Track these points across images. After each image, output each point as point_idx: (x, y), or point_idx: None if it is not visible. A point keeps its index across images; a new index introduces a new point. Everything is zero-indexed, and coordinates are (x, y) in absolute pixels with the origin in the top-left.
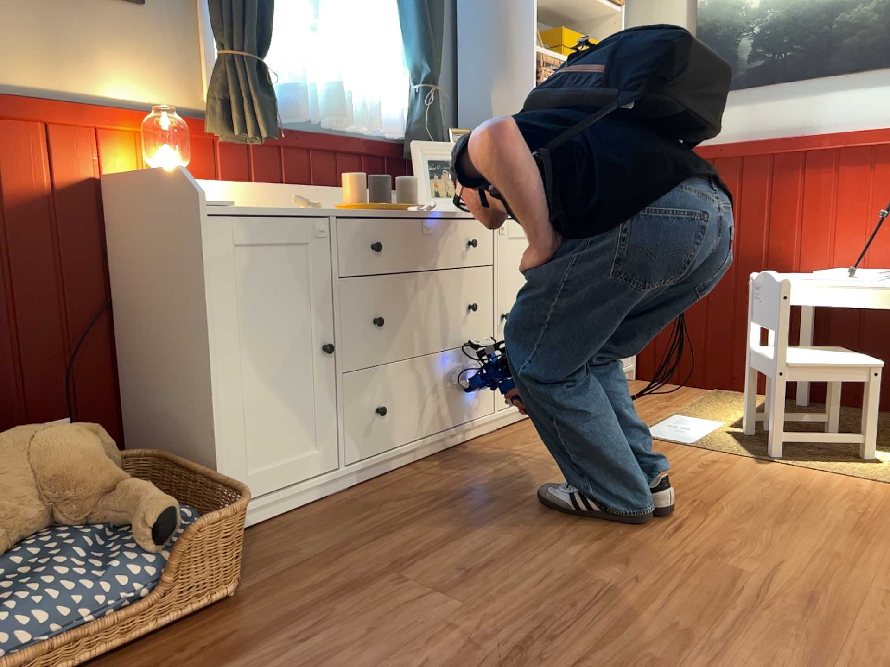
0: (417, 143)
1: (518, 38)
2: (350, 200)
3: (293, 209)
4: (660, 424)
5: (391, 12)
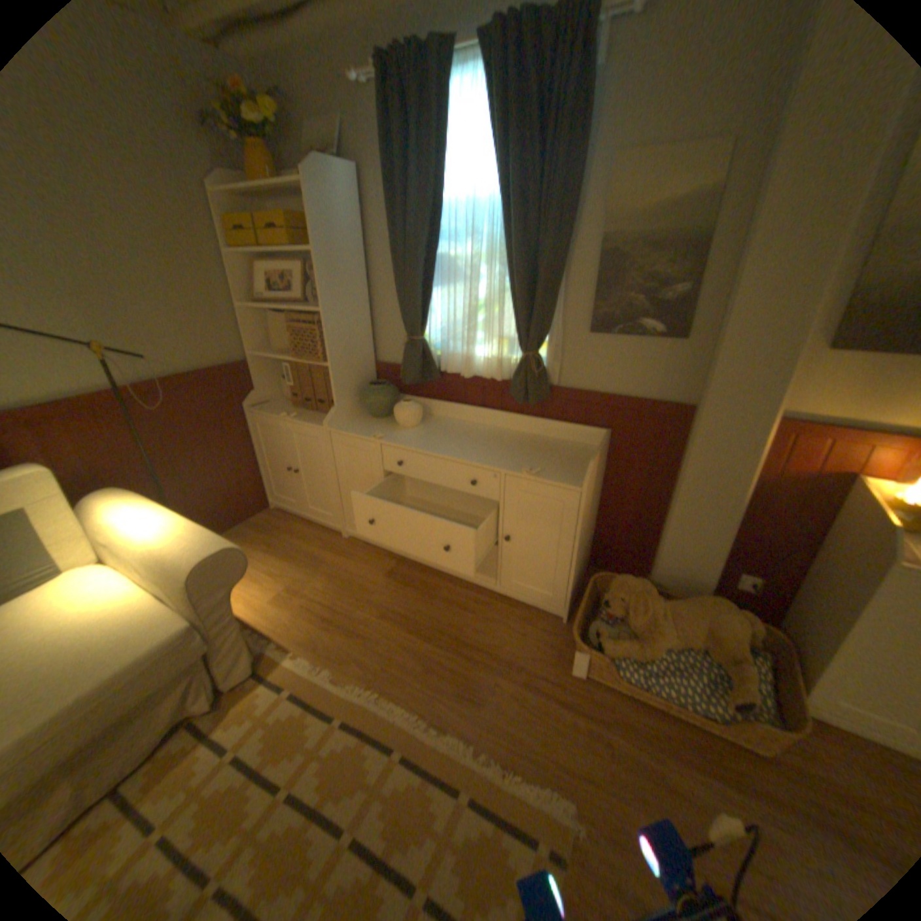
0: None
1: None
2: None
3: None
4: None
5: None
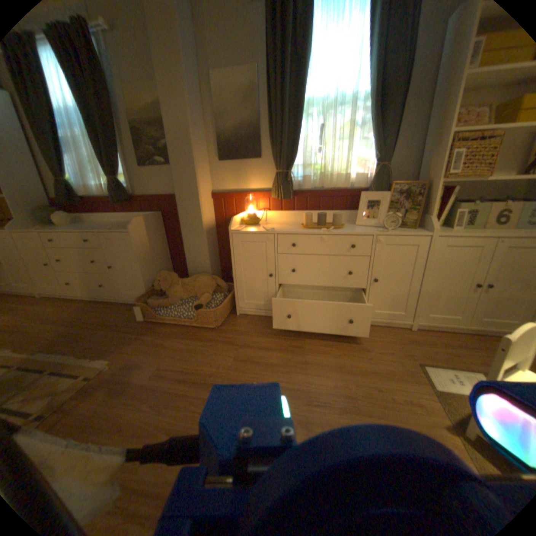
0: (370, 191)
1: (447, 124)
2: (304, 223)
3: (267, 229)
4: (452, 371)
5: (368, 128)
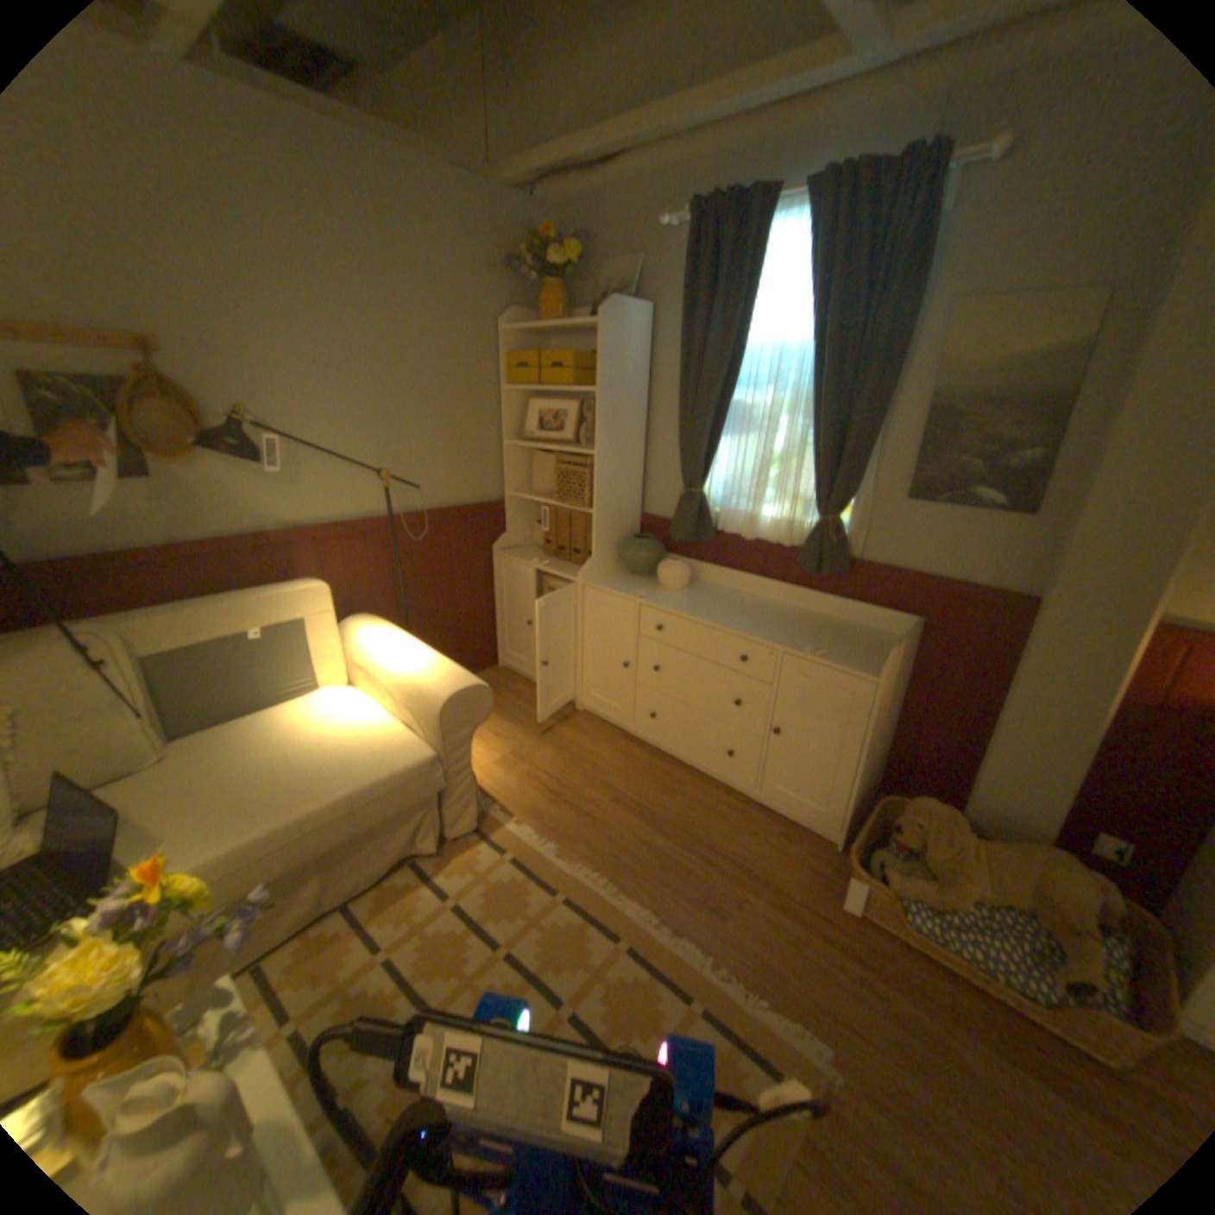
0: None
1: None
2: None
3: None
4: None
5: None
